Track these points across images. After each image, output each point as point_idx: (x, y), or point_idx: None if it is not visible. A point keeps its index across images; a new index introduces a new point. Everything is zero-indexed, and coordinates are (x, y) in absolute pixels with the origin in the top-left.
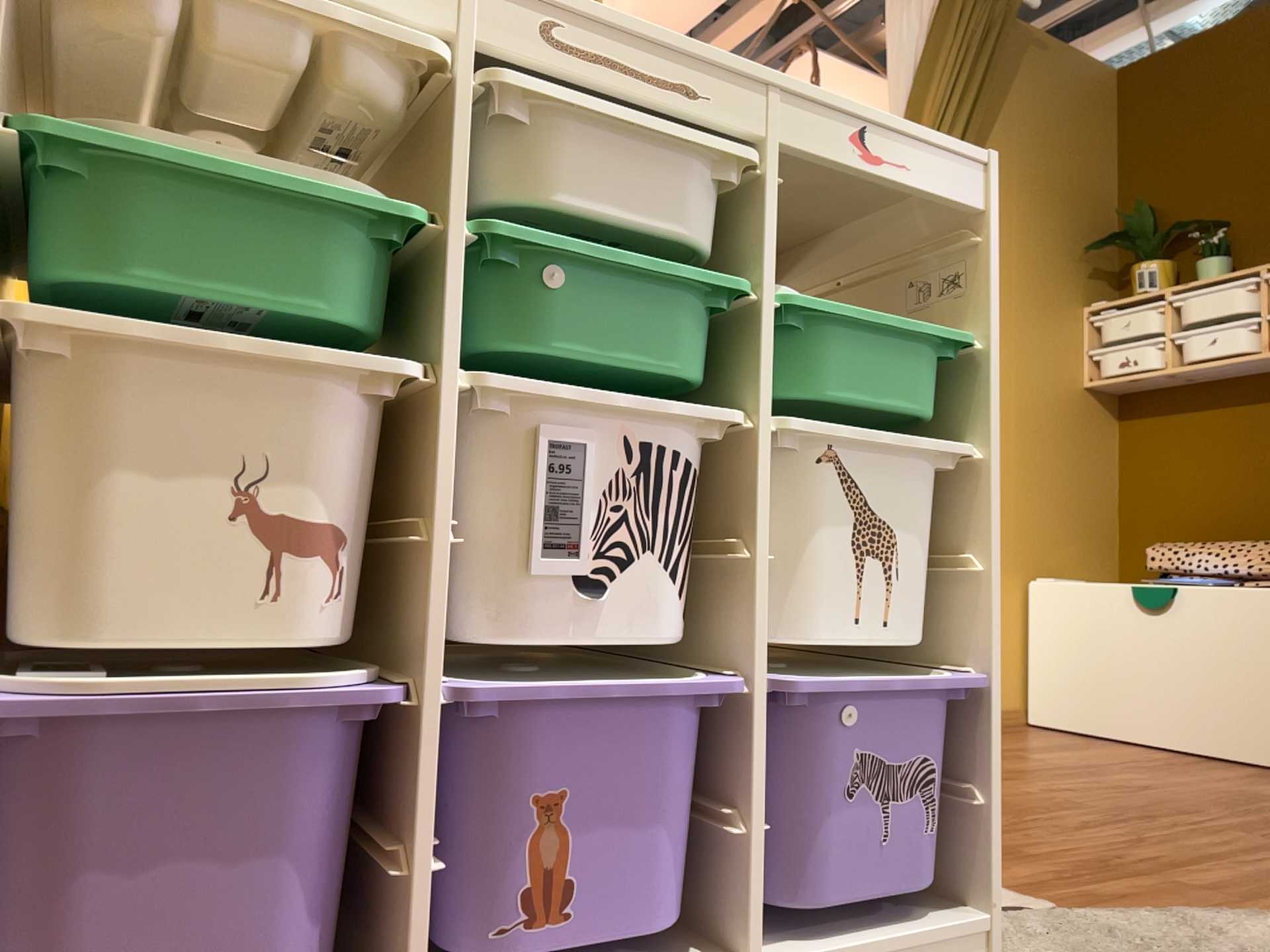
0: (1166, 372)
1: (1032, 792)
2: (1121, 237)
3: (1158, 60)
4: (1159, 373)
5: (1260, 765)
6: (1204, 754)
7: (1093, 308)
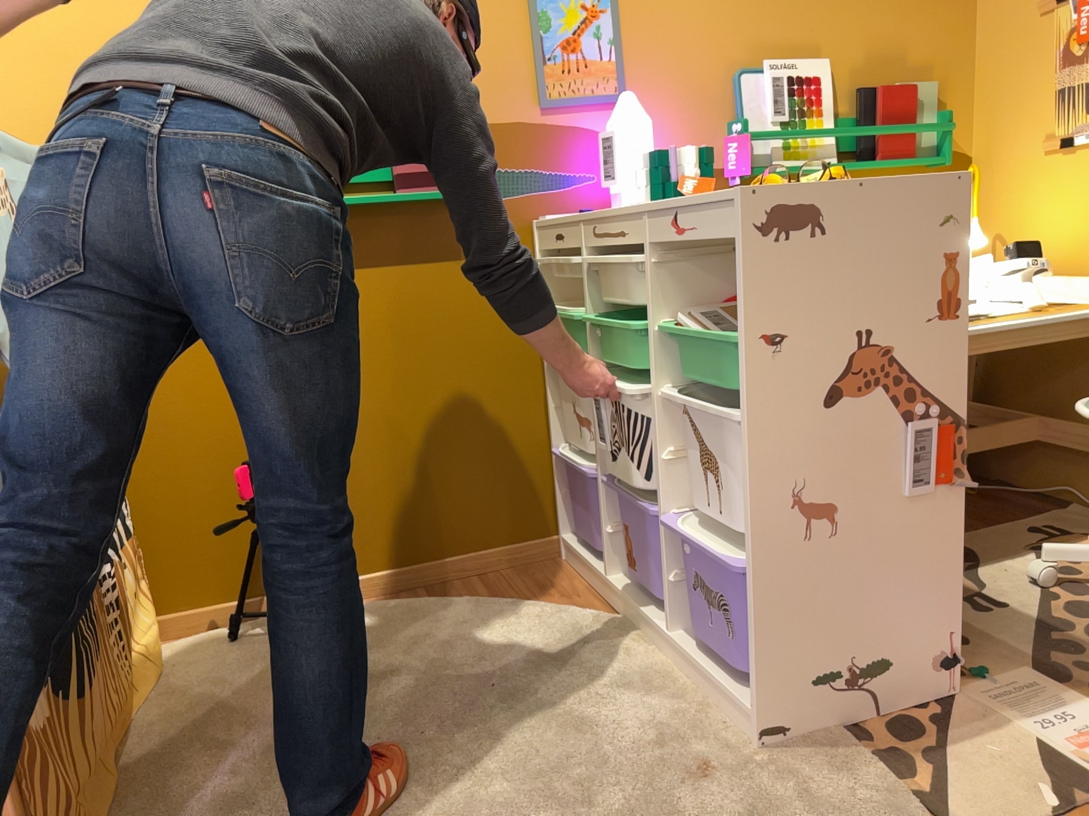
0: None
1: None
2: None
3: None
4: None
5: None
6: None
7: None
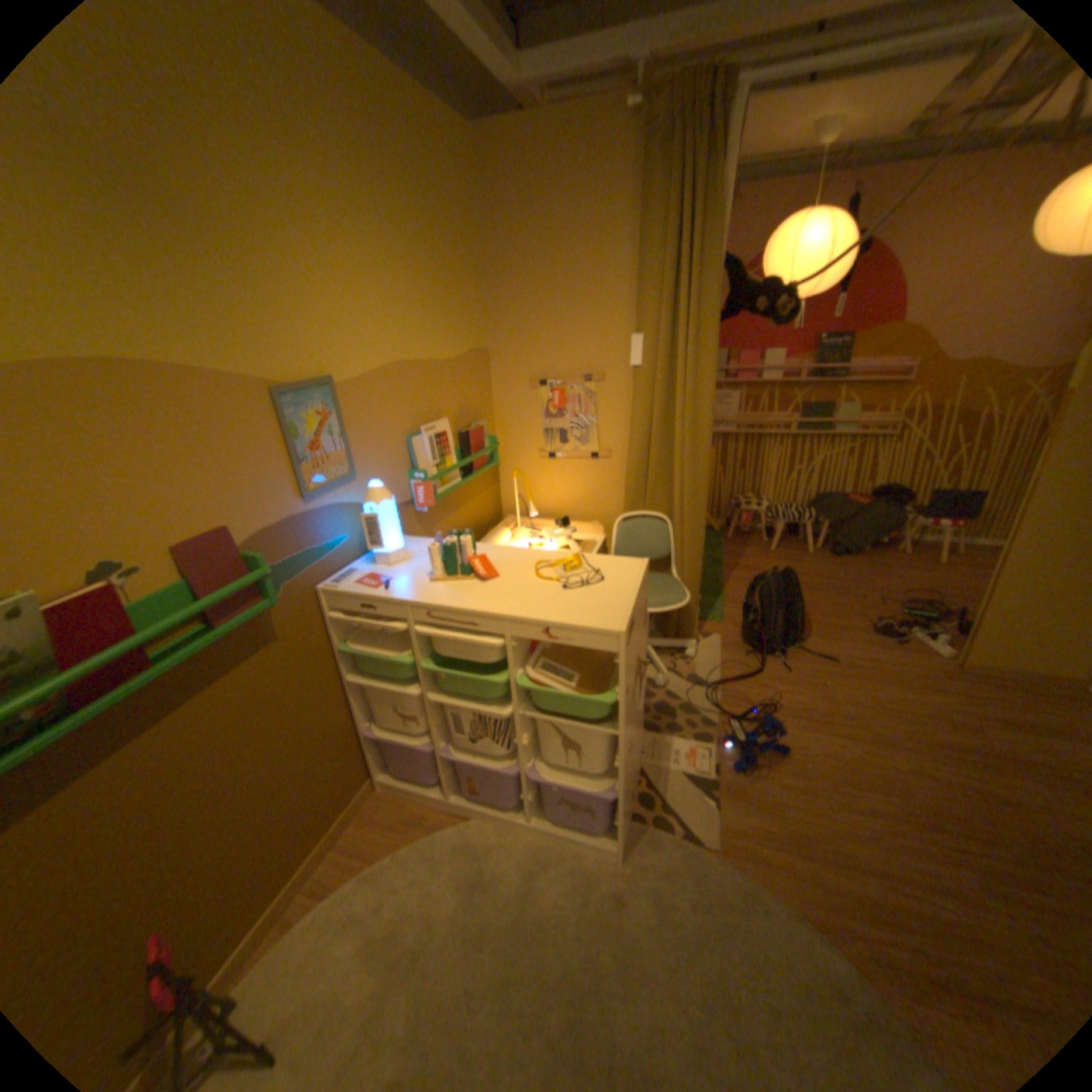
0: None
1: (894, 779)
2: None
3: None
4: None
5: None
6: None
7: None
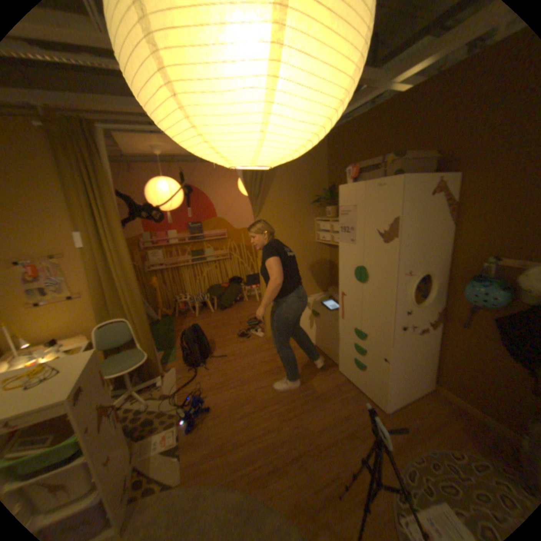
0: (332, 244)
1: (249, 396)
2: (323, 198)
3: (338, 128)
4: (331, 244)
5: (333, 363)
6: (325, 355)
7: (318, 219)
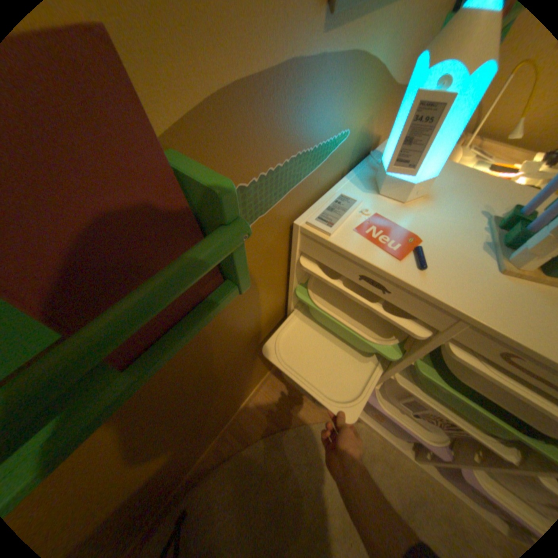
0: None
1: None
2: None
3: None
4: None
5: None
6: None
7: None
